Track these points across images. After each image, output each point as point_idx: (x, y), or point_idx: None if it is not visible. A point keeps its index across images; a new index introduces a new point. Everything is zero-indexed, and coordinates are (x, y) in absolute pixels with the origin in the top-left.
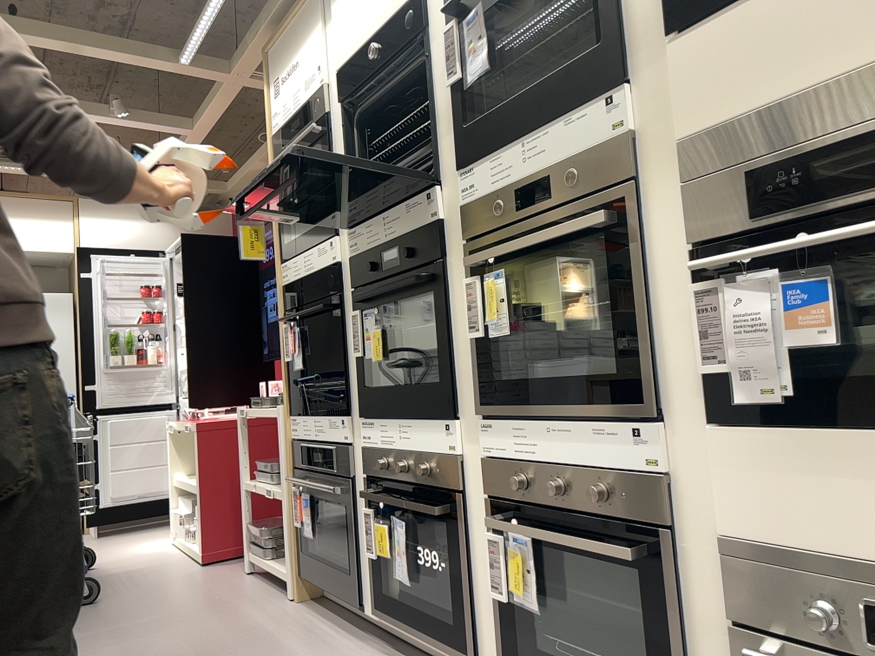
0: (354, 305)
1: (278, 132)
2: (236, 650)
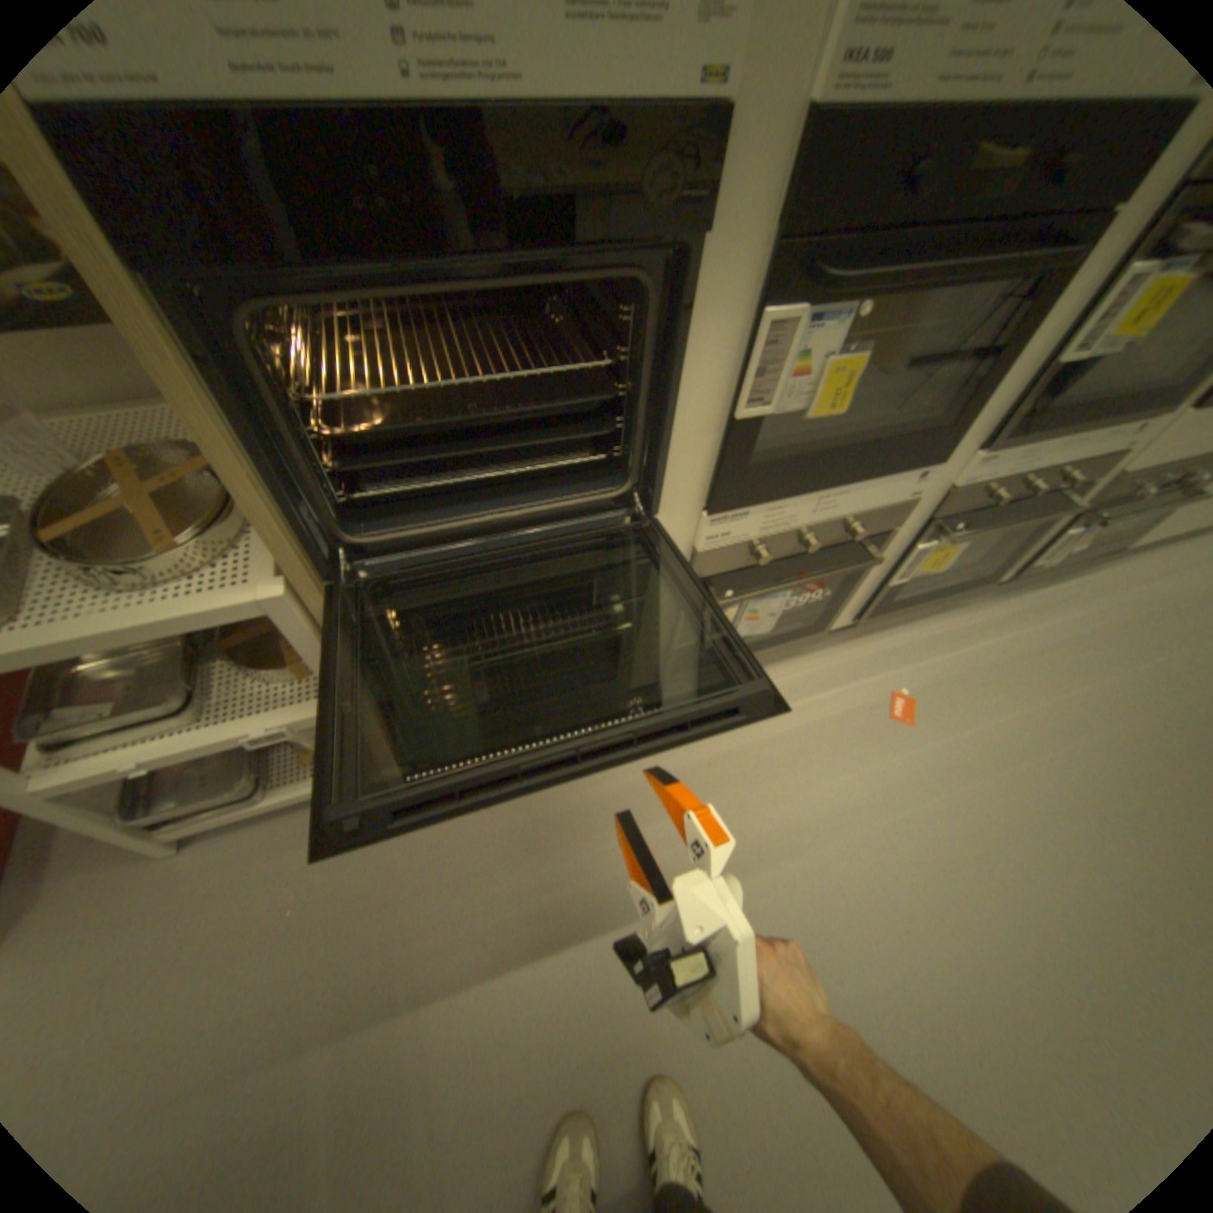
0: (781, 284)
1: None
2: (575, 864)
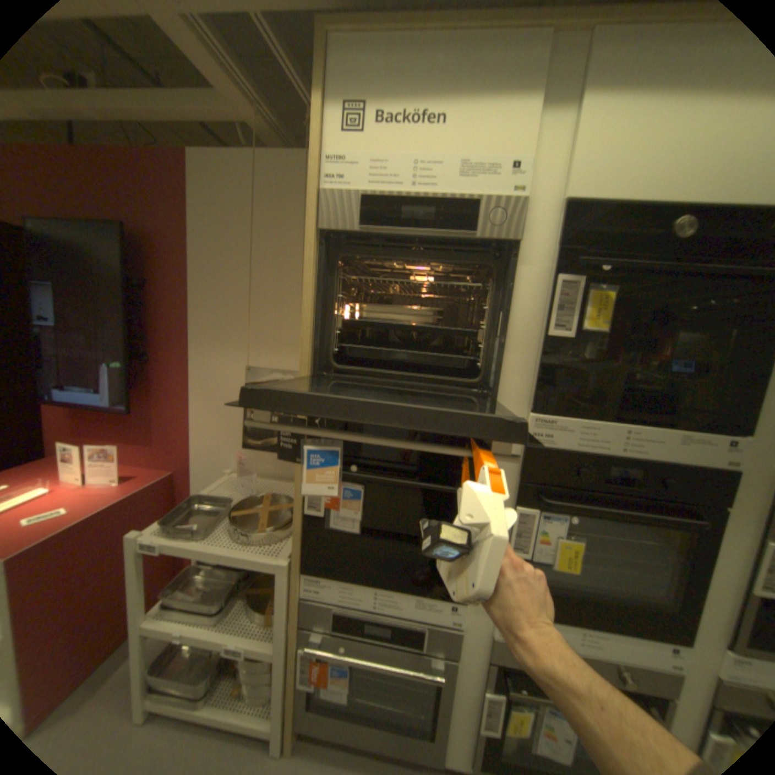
0: (525, 500)
1: (352, 192)
2: None
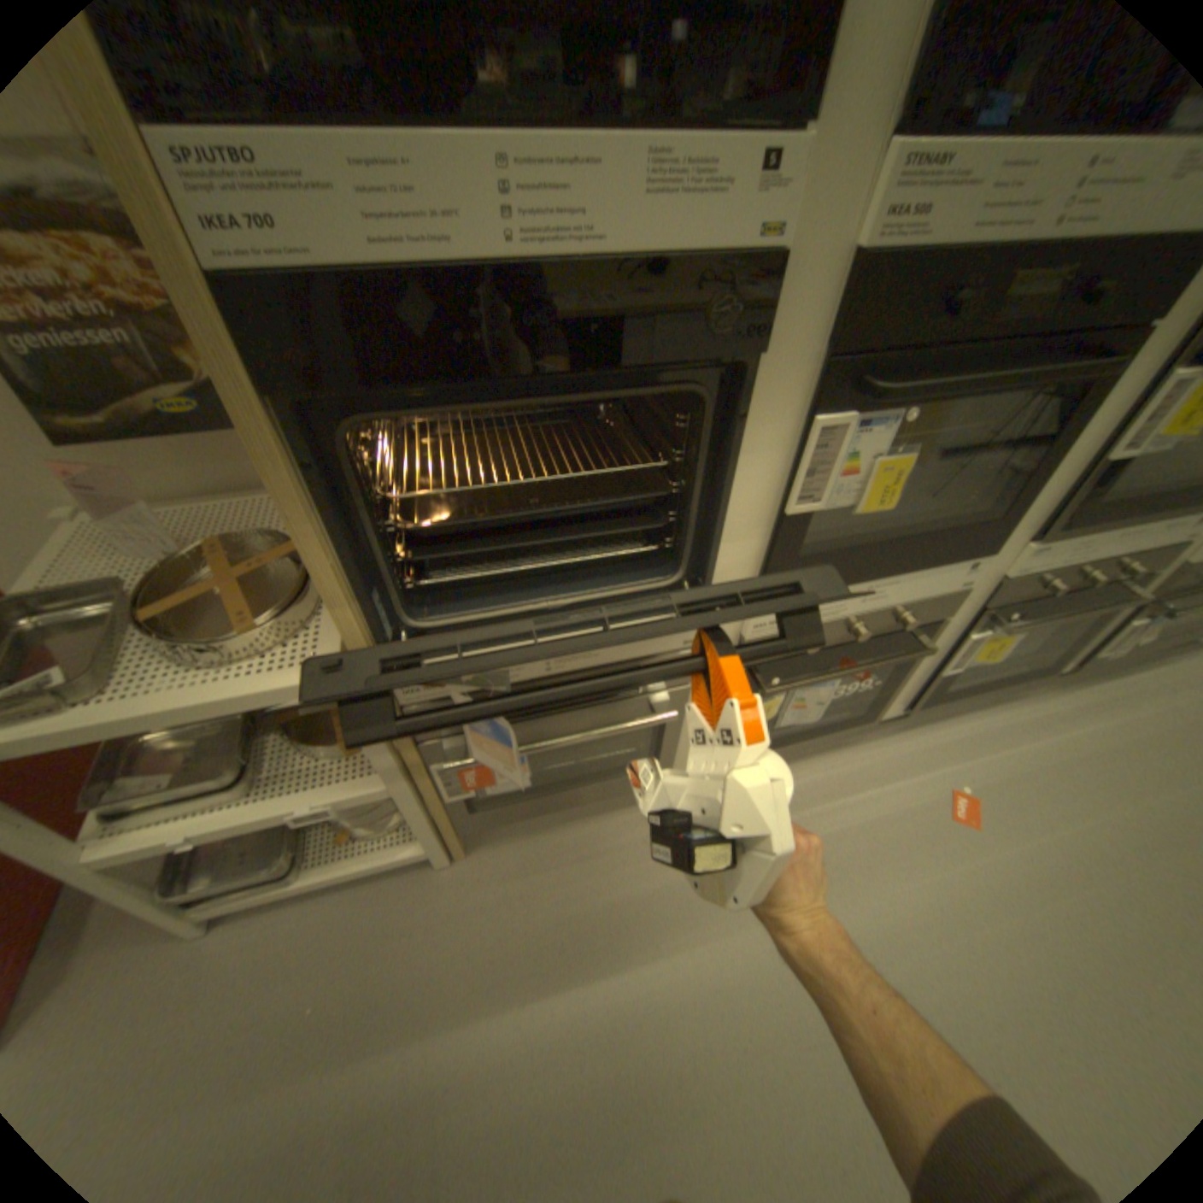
0: (830, 396)
1: None
2: (612, 974)
